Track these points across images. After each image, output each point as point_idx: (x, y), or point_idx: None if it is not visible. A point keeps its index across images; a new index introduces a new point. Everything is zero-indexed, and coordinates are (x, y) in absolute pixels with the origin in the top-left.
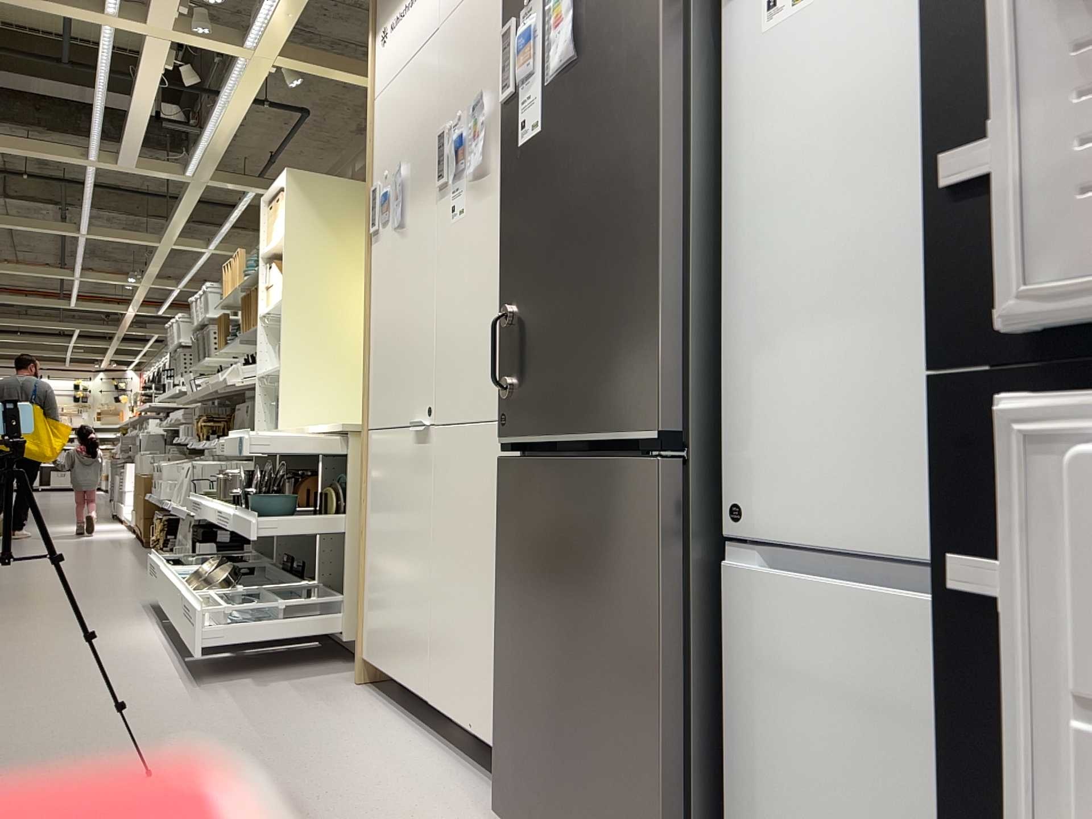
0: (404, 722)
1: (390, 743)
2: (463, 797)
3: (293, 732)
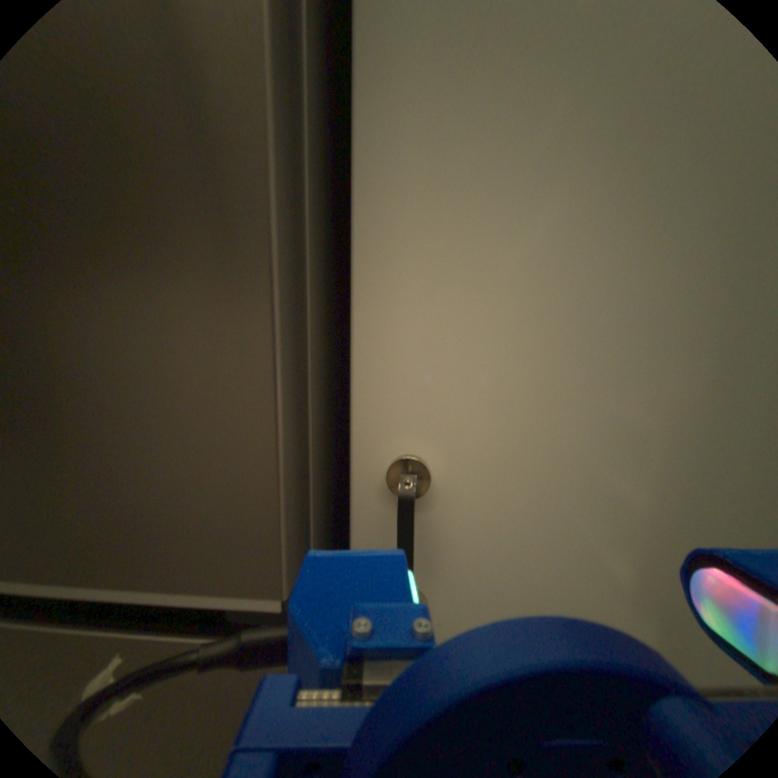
0: None
1: None
2: None
3: None
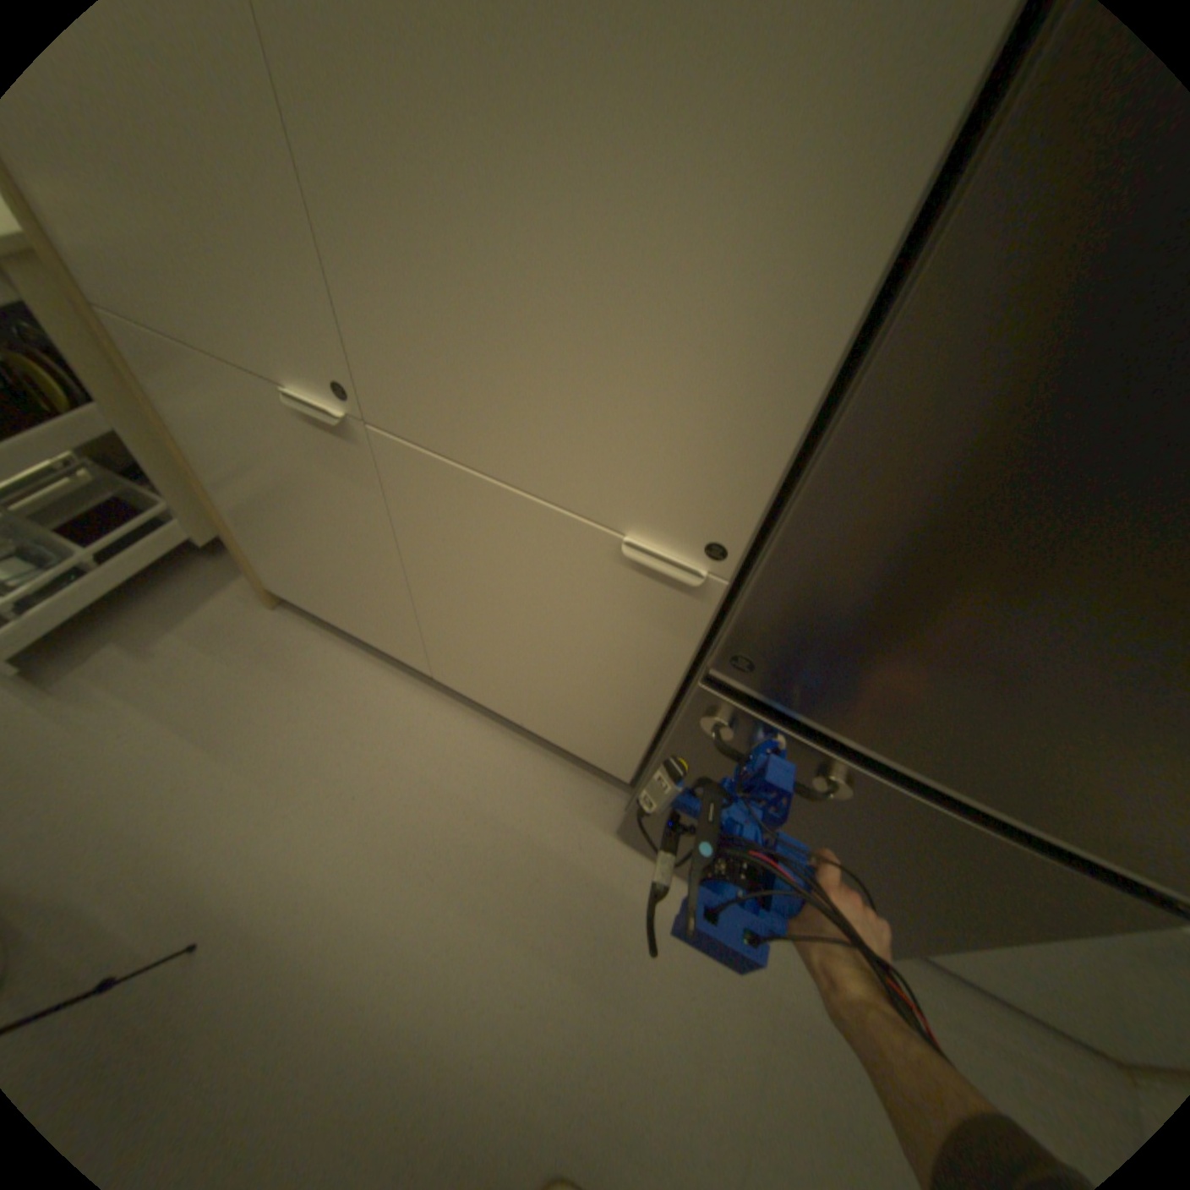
0: (387, 672)
1: (408, 723)
2: (548, 790)
3: (281, 750)
